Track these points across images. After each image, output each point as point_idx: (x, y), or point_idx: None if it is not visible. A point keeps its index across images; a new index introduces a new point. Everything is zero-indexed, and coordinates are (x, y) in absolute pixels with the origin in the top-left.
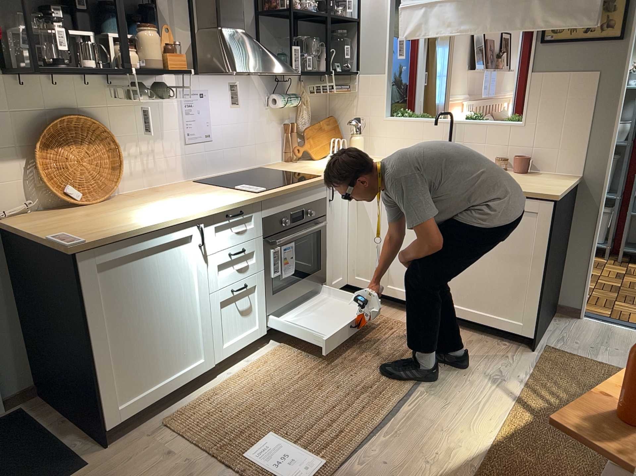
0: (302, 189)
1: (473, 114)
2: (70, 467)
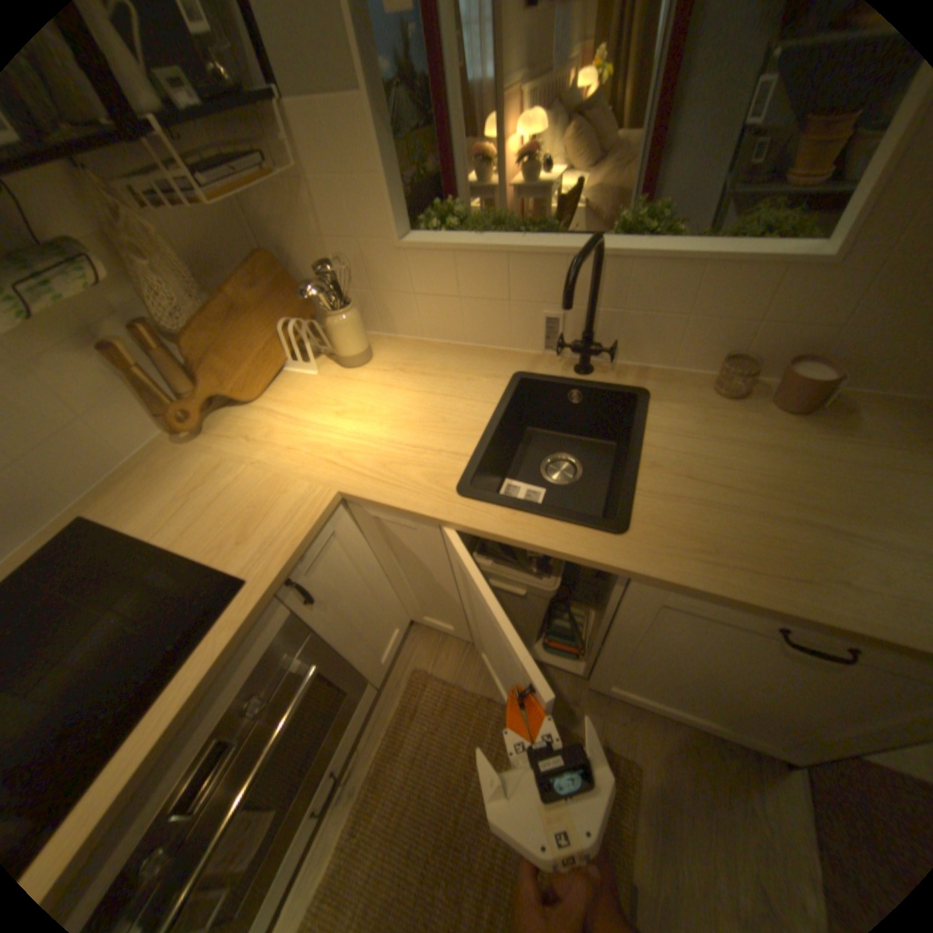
0: (169, 732)
1: (643, 208)
2: None
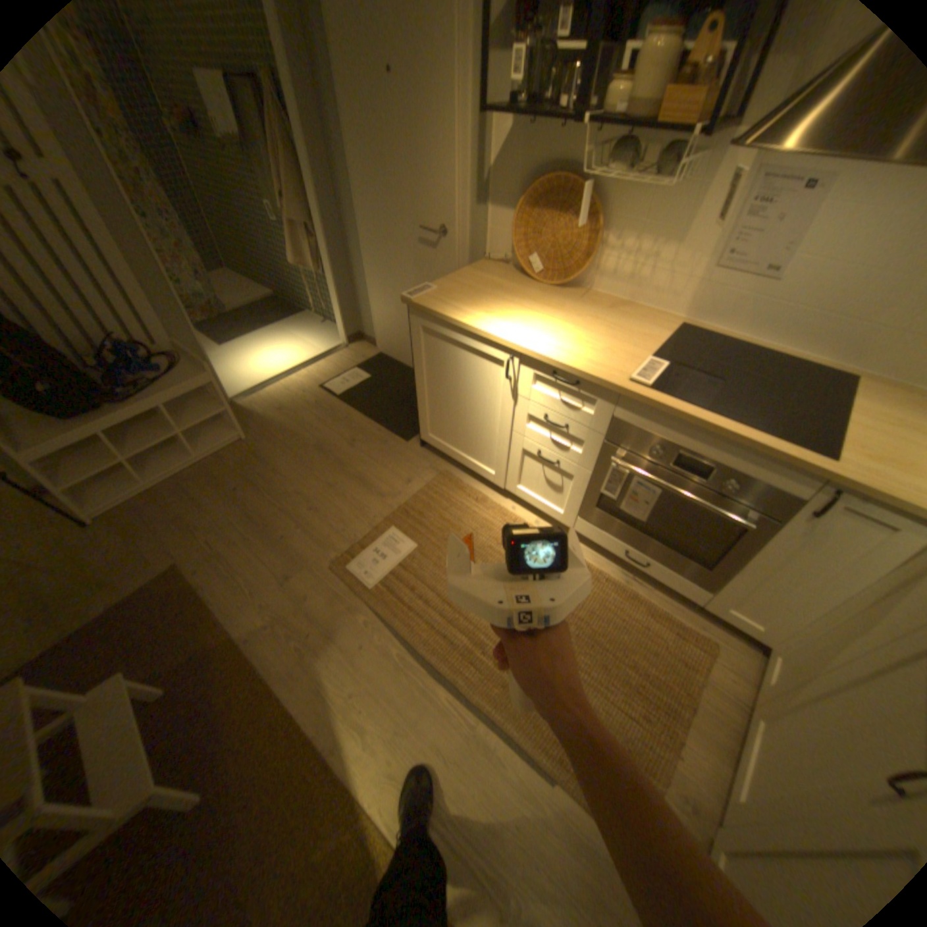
0: (730, 439)
1: None
2: (405, 434)
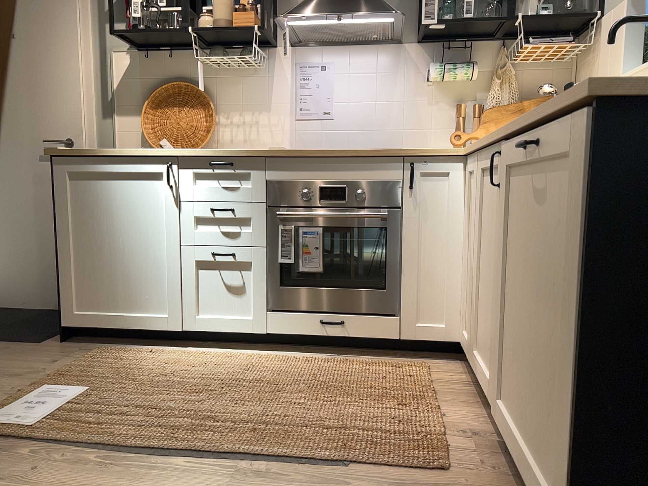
0: (344, 157)
1: None
2: (34, 339)
